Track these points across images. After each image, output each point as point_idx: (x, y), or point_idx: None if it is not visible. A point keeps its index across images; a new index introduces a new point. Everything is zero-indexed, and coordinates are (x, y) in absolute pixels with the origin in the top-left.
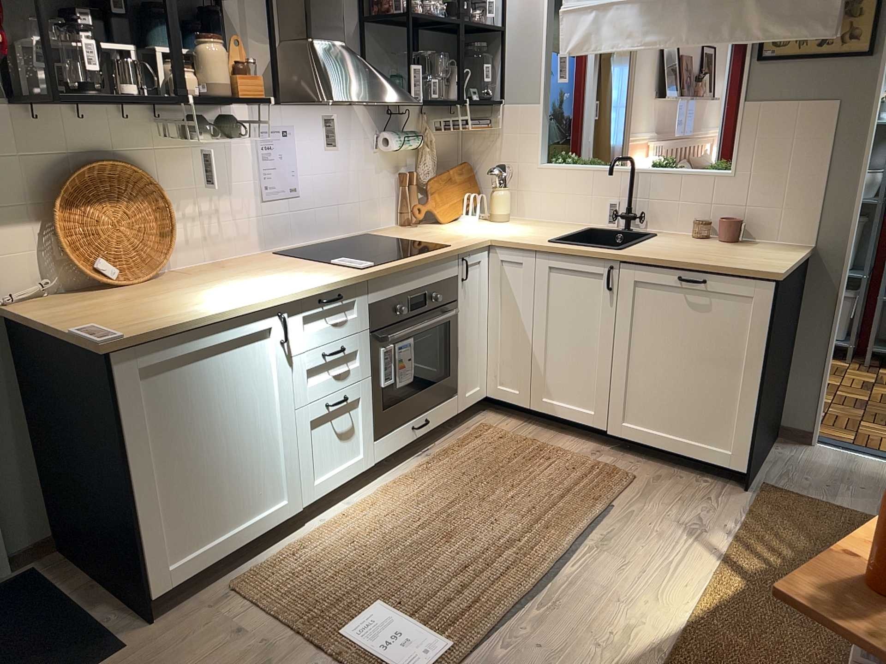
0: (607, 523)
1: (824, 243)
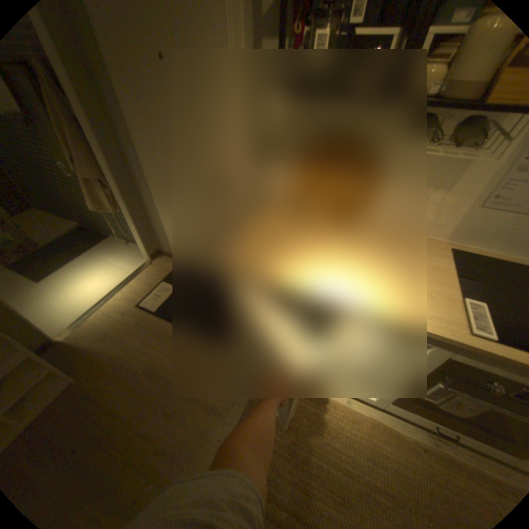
0: None
1: None
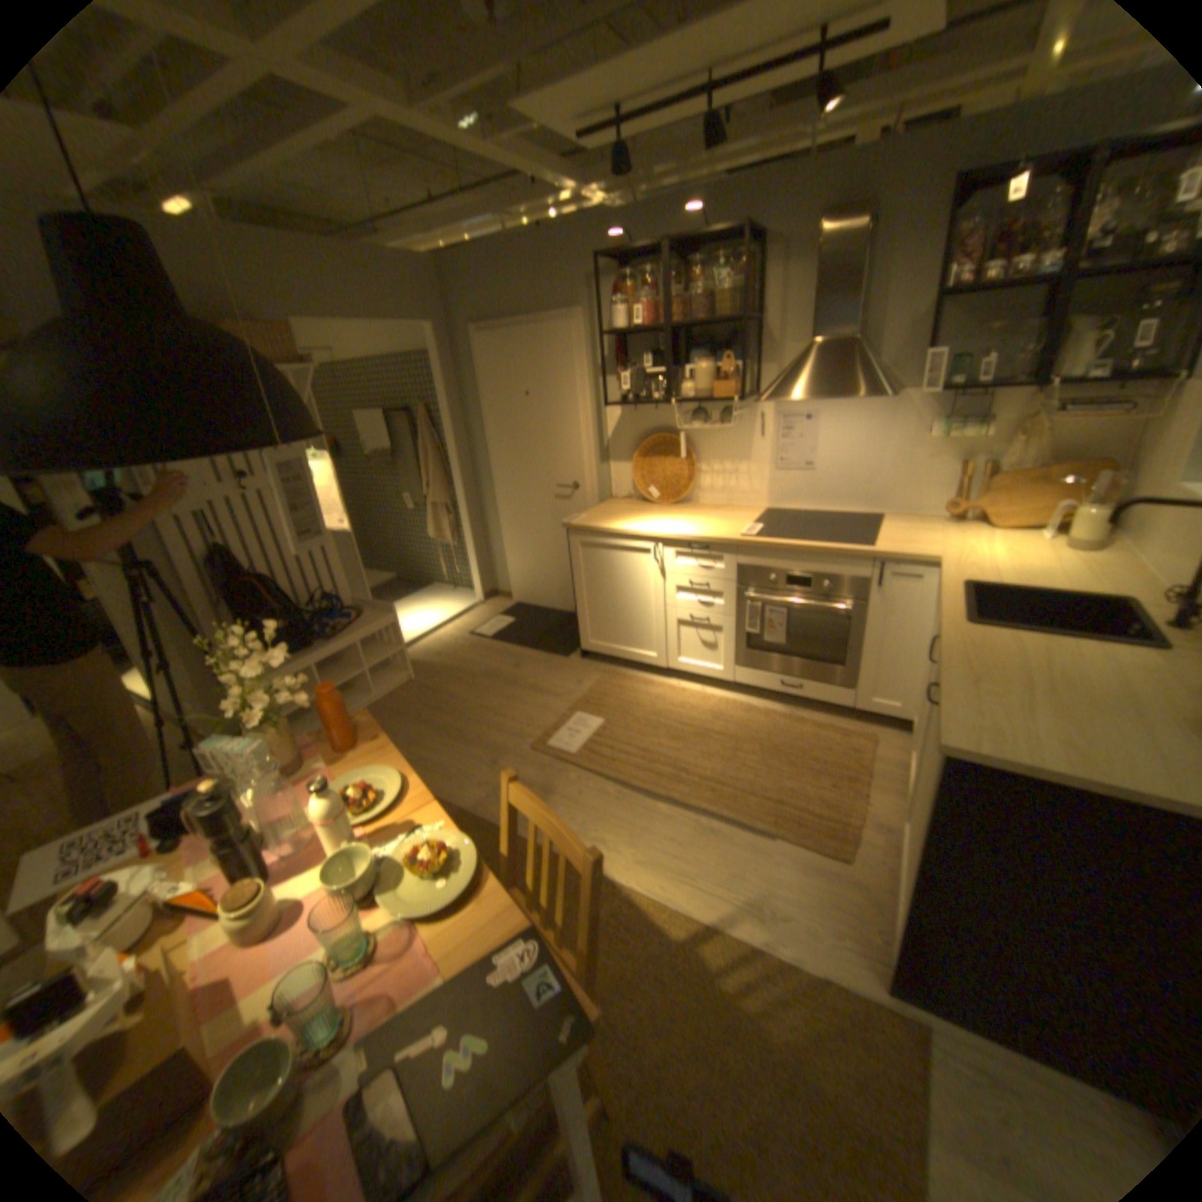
0: (739, 834)
1: None
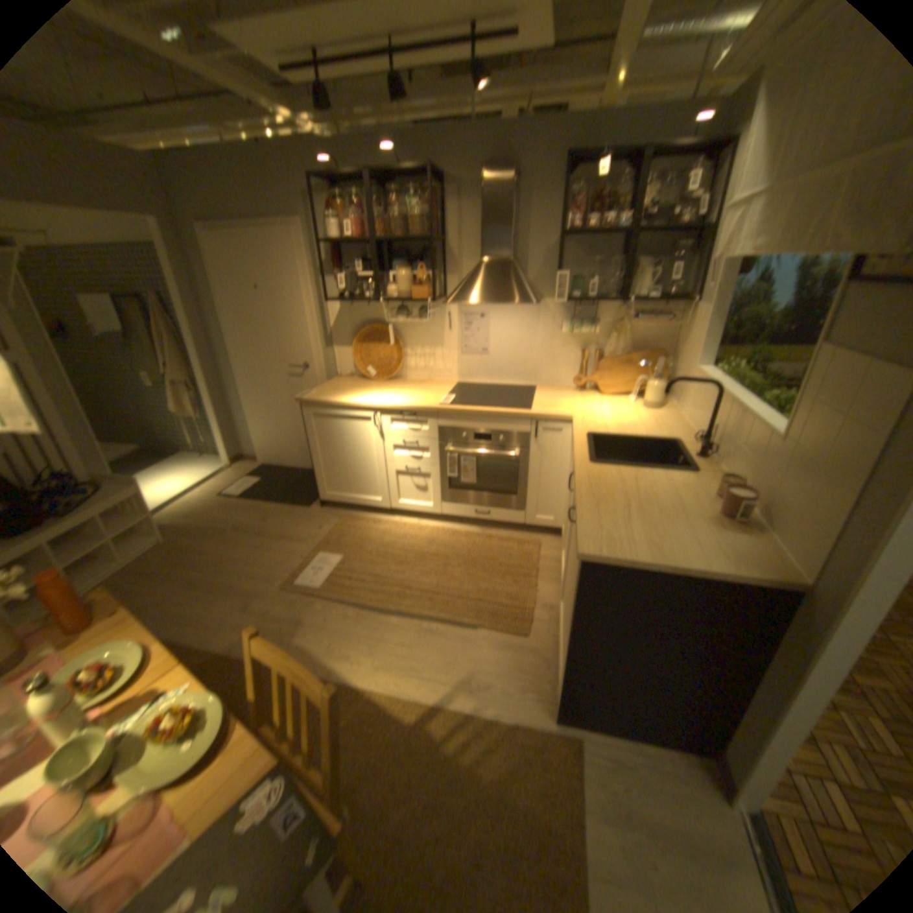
0: (451, 628)
1: (821, 593)
